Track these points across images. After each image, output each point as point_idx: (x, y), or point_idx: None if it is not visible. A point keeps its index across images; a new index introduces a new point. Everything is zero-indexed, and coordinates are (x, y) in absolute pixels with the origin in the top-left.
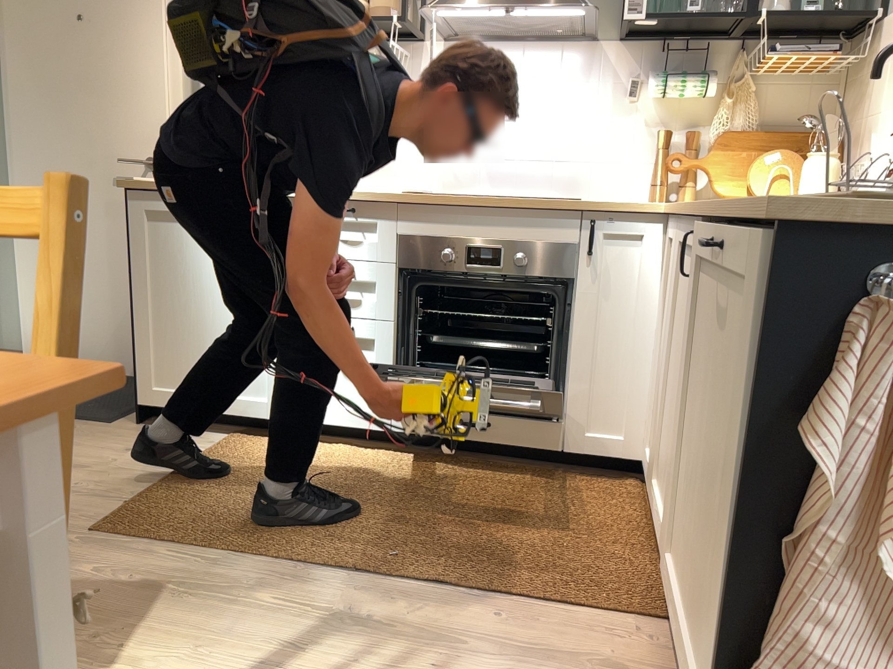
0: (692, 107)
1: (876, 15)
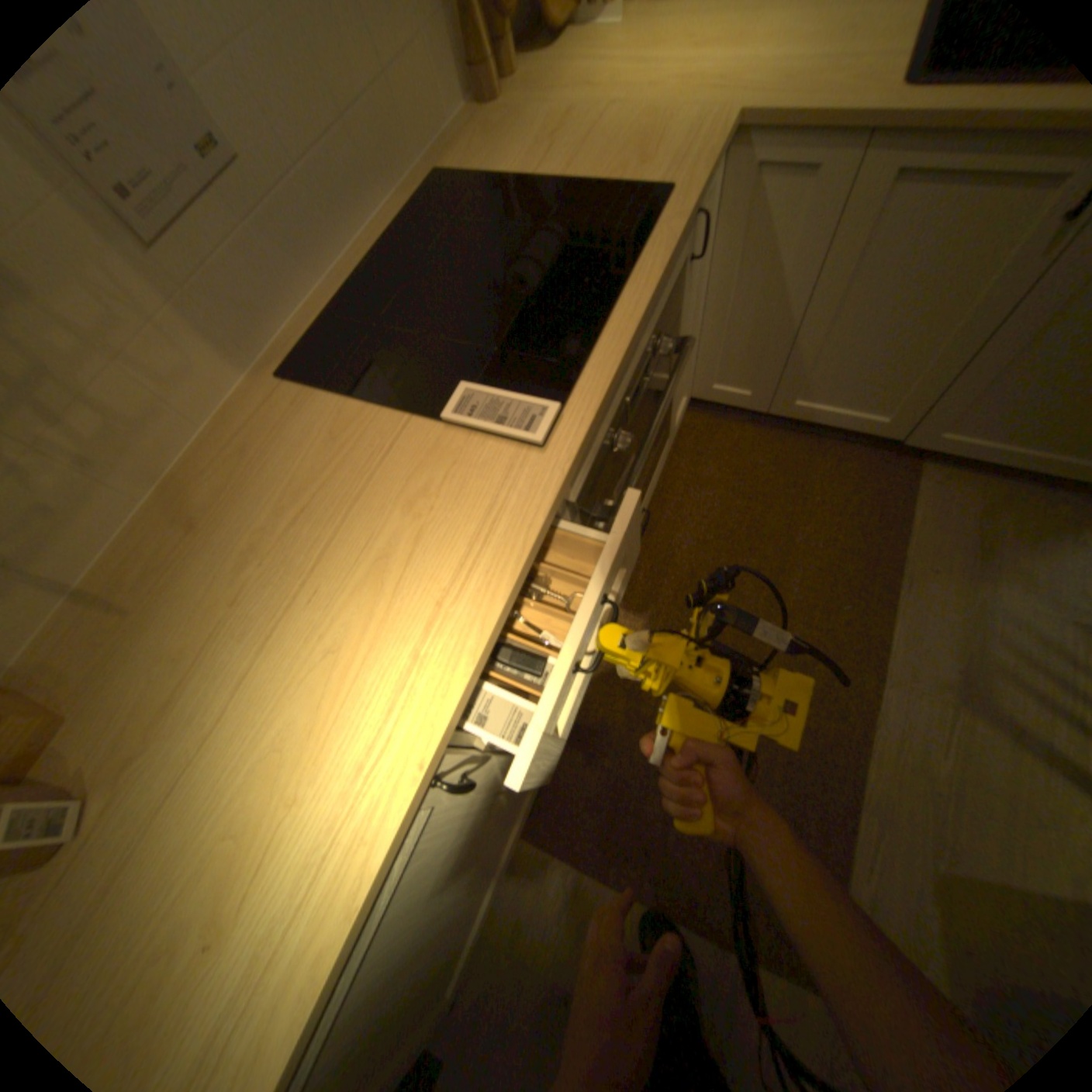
0: None
1: None
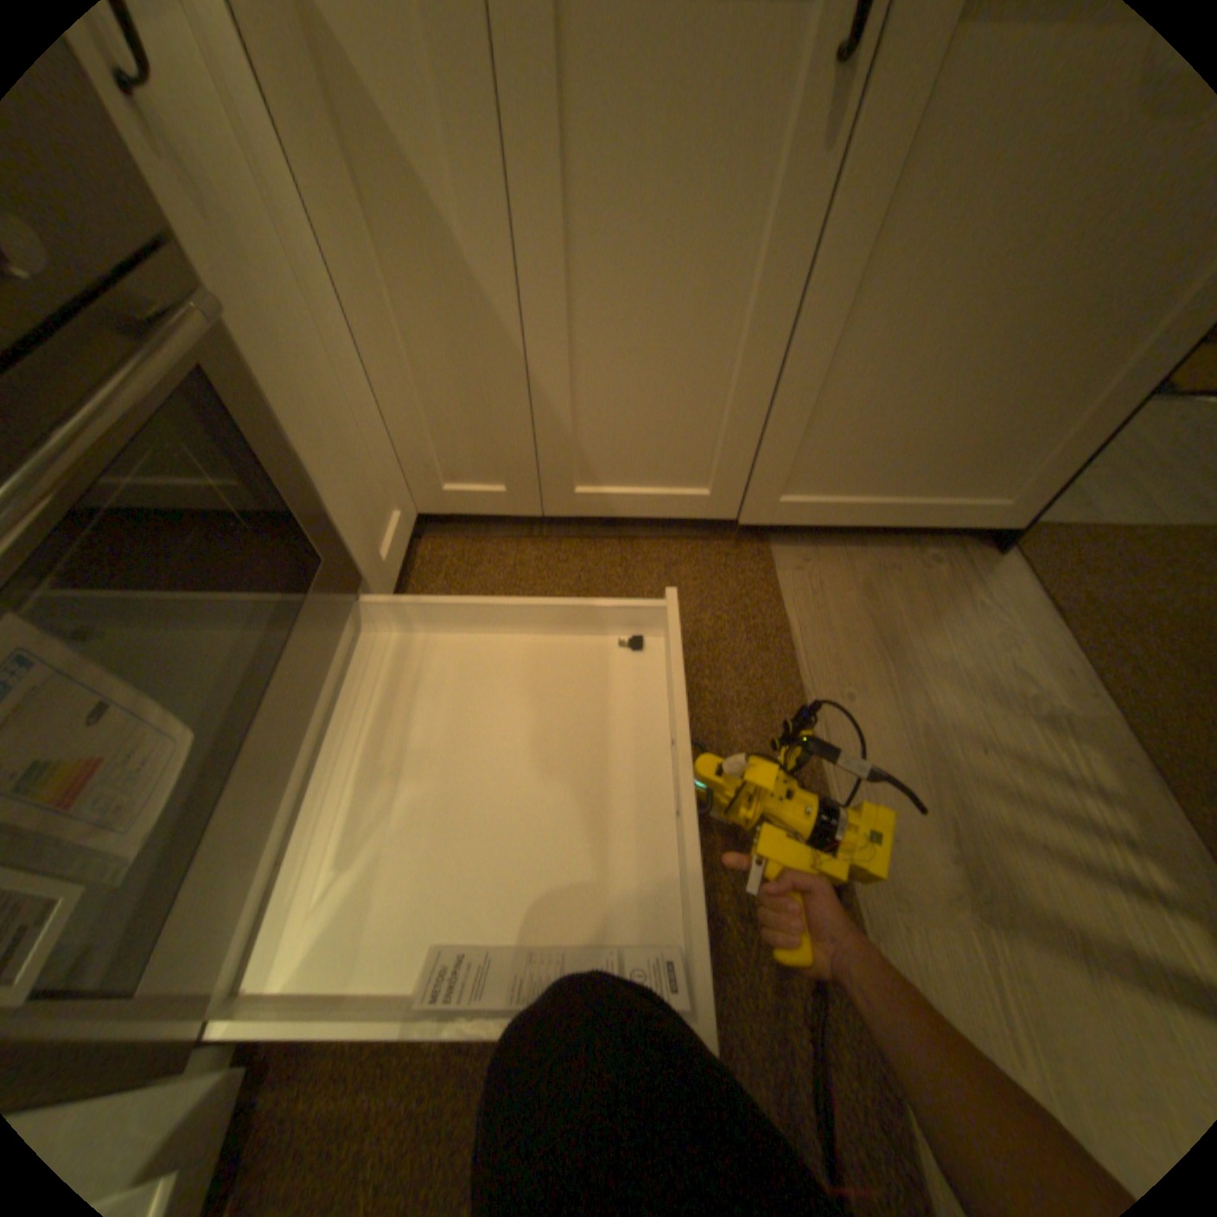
0: None
1: None
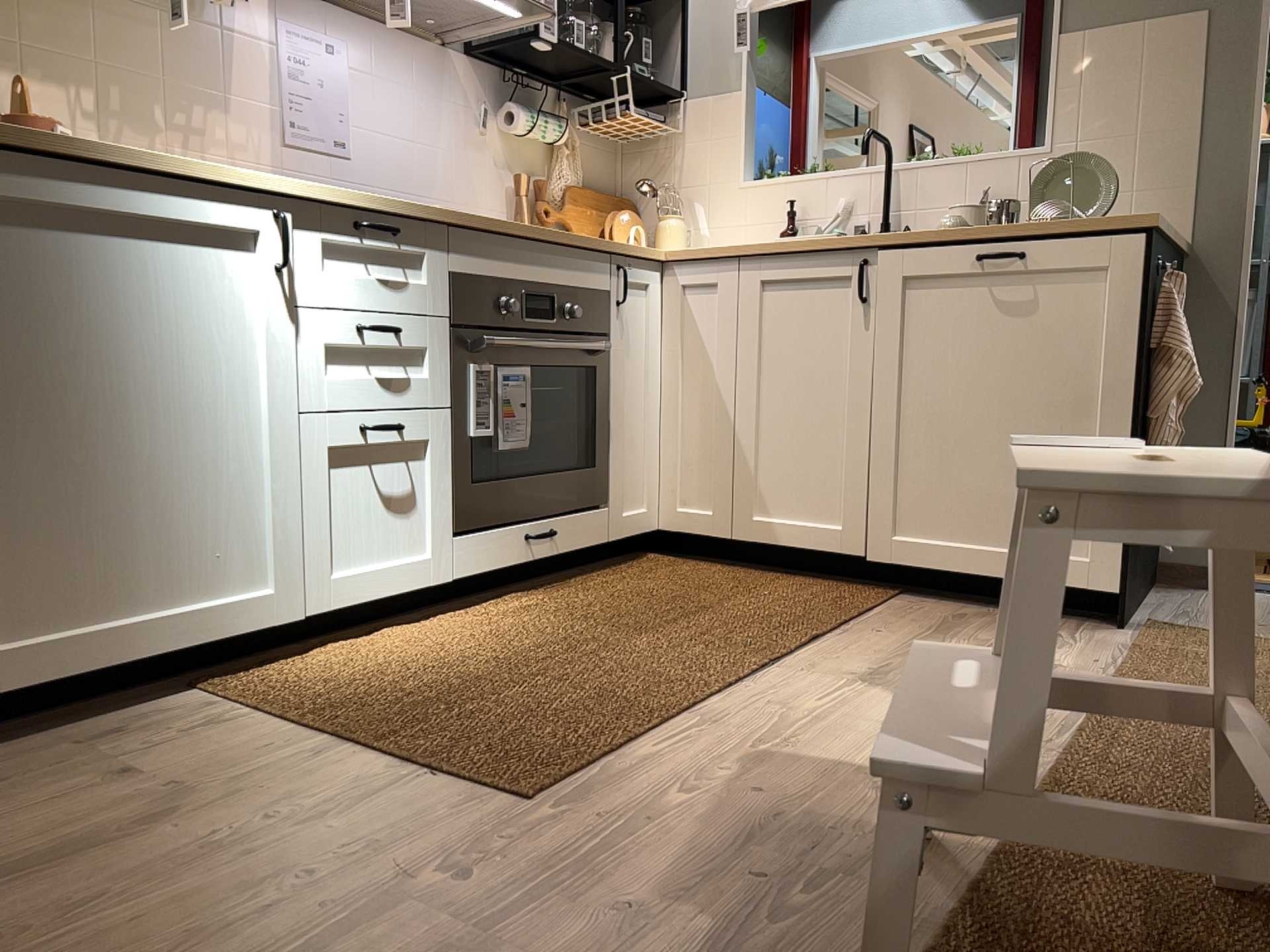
0: (530, 154)
1: (682, 96)
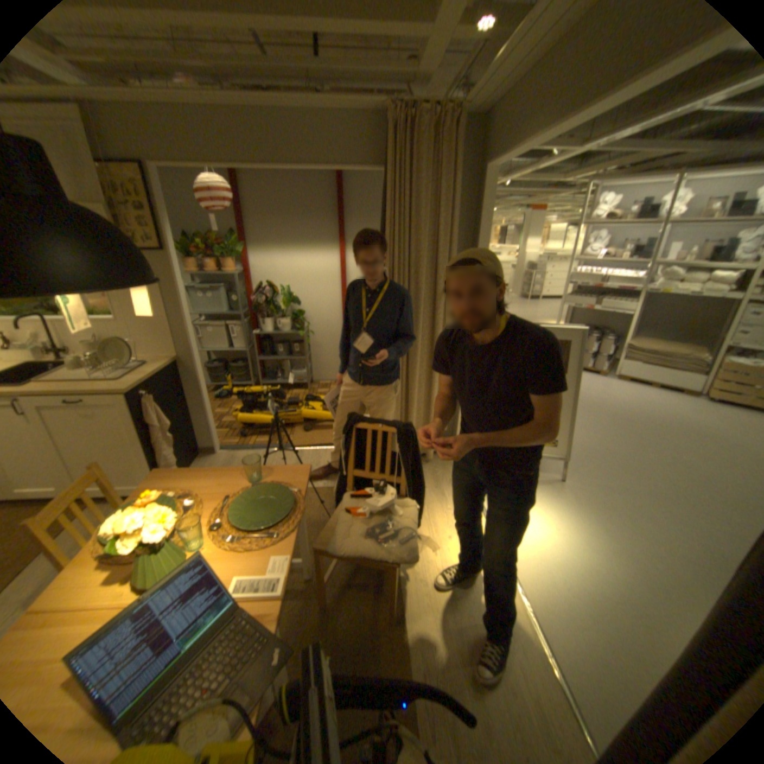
0: None
1: None
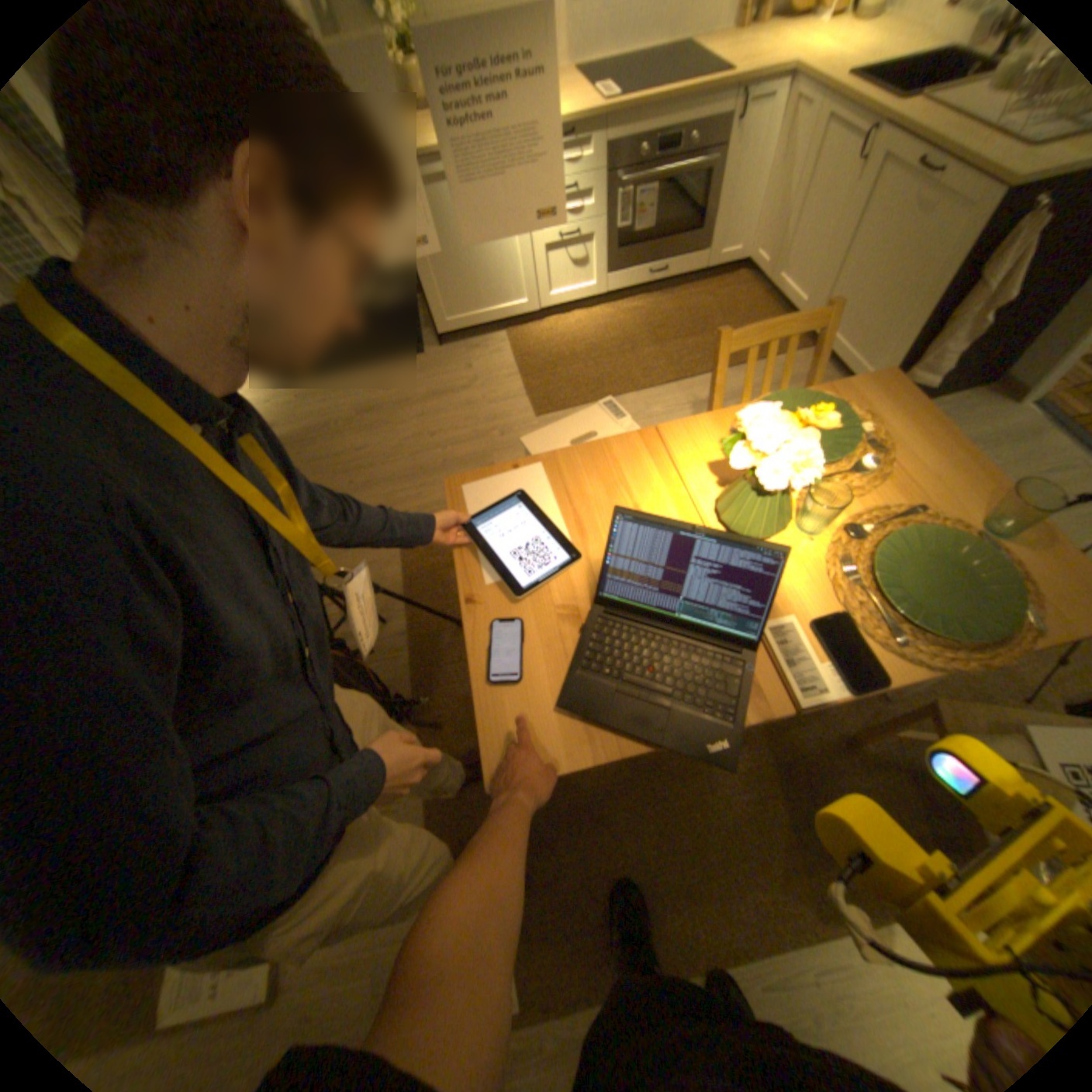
0: None
1: None
